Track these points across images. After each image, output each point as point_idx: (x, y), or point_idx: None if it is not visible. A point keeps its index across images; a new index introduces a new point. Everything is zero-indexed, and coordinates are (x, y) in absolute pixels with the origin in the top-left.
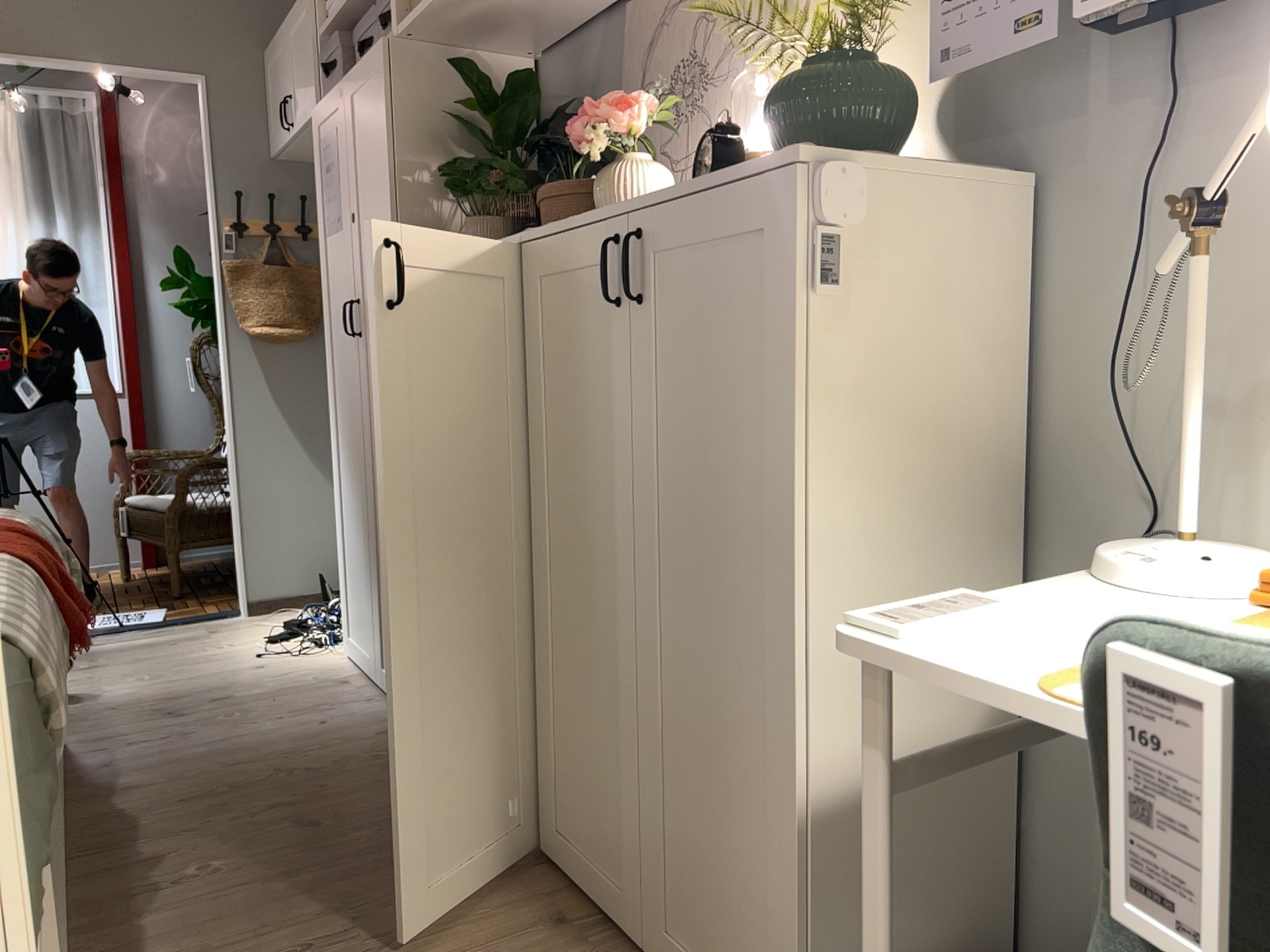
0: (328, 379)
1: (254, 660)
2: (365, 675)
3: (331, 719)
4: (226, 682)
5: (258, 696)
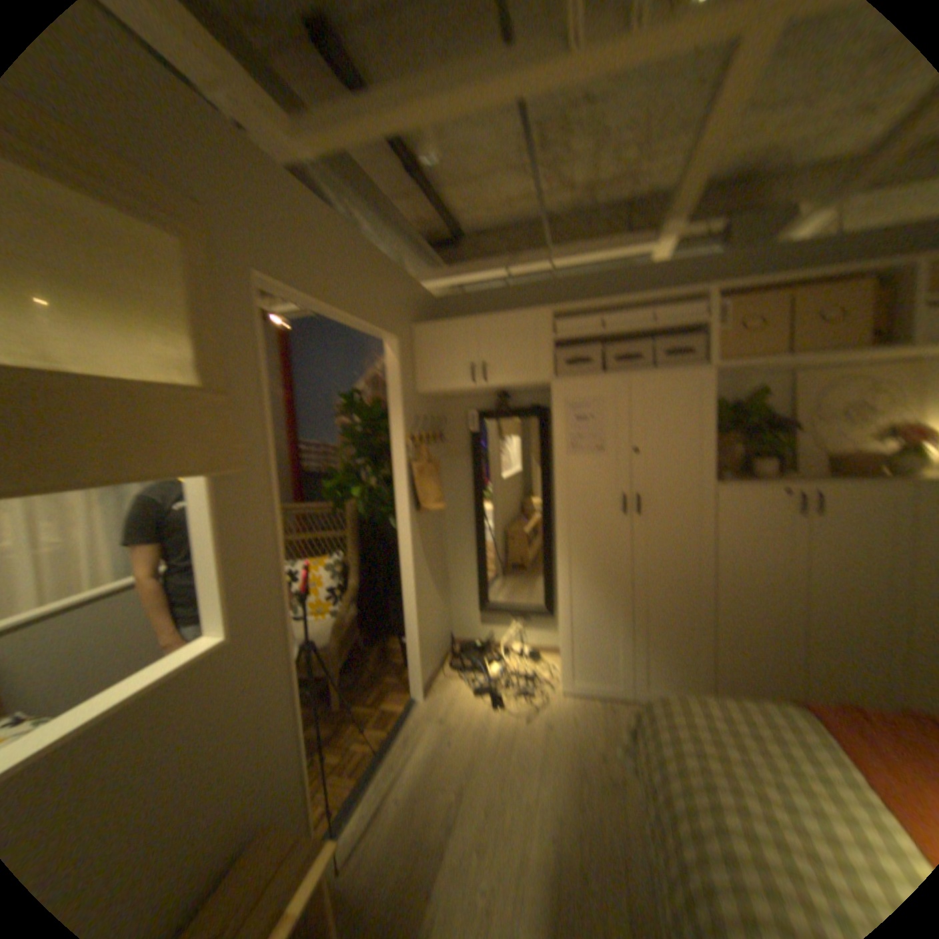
0: (560, 536)
1: (530, 725)
2: (605, 700)
3: None
4: (566, 747)
5: (608, 743)
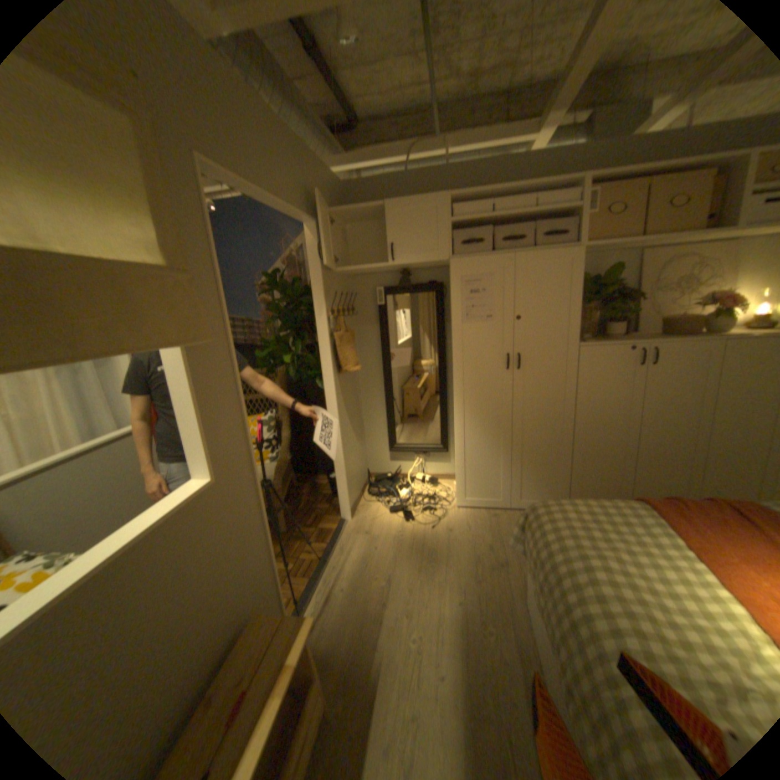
0: (457, 390)
1: (436, 530)
2: (489, 510)
3: None
4: (464, 543)
5: (493, 539)
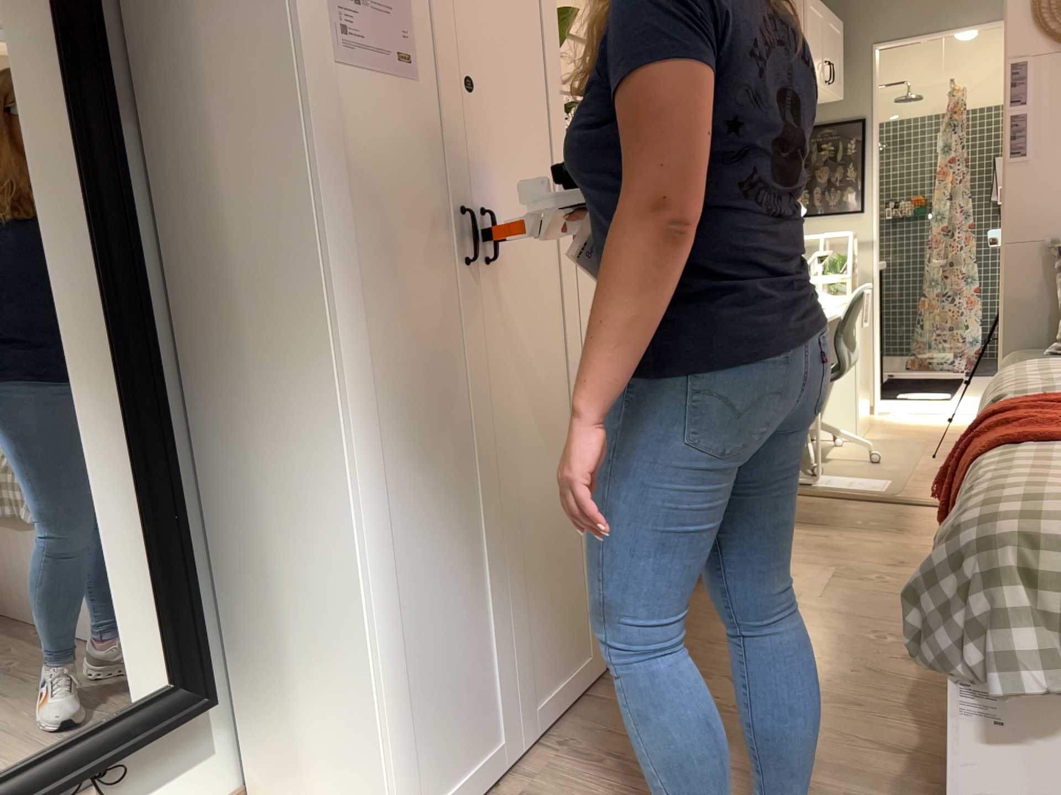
0: (338, 352)
1: None
2: None
3: (623, 744)
4: None
5: None
